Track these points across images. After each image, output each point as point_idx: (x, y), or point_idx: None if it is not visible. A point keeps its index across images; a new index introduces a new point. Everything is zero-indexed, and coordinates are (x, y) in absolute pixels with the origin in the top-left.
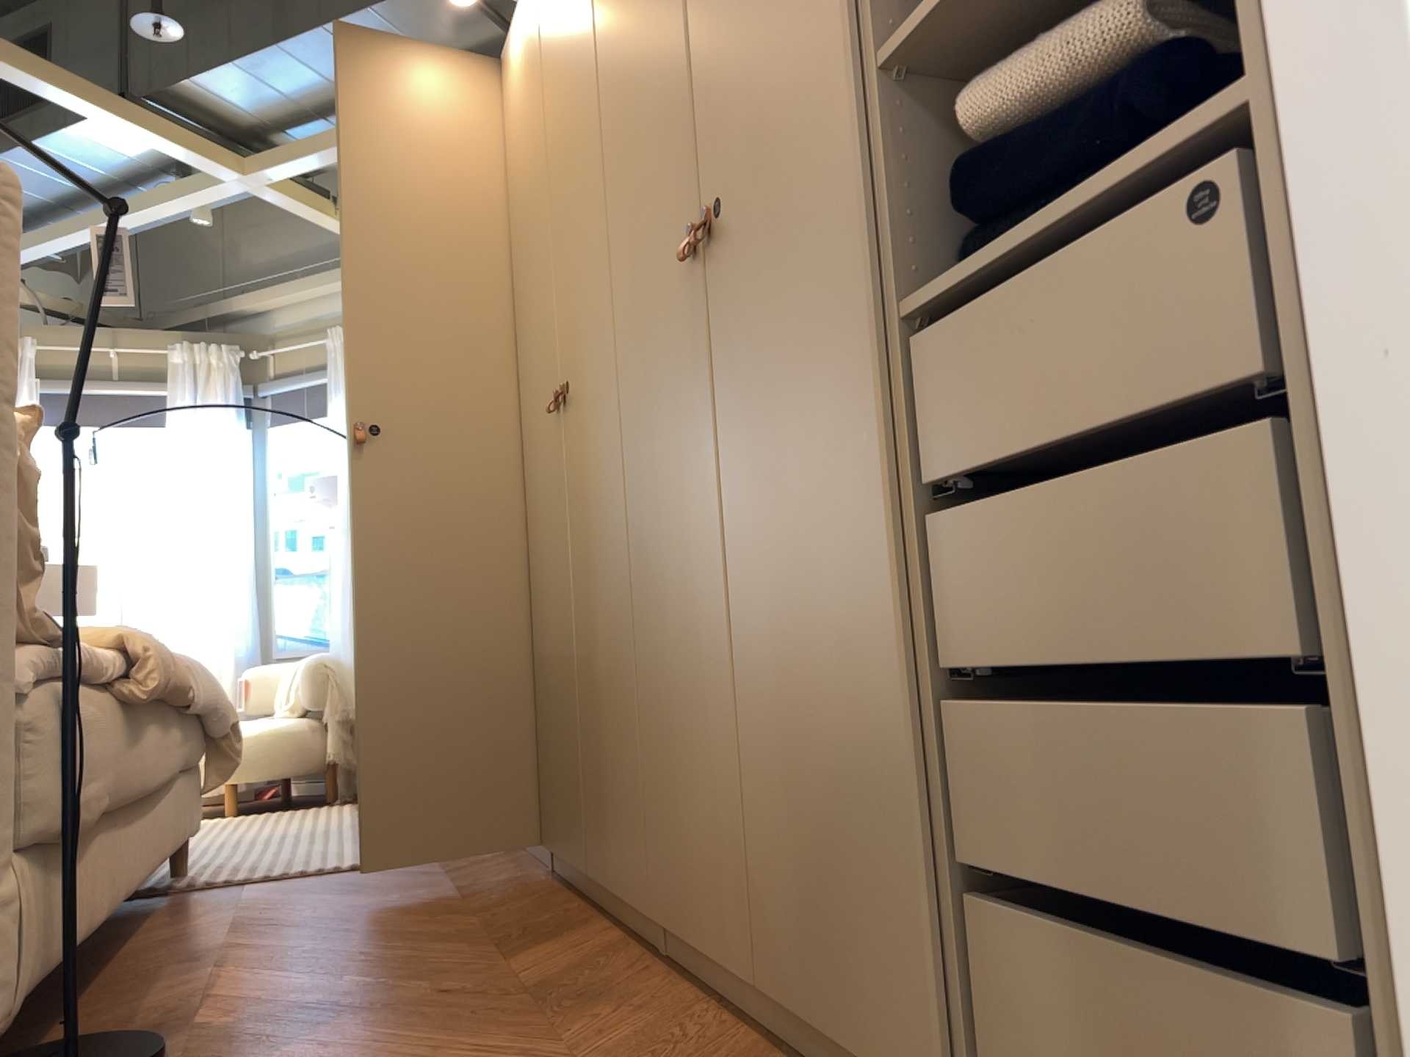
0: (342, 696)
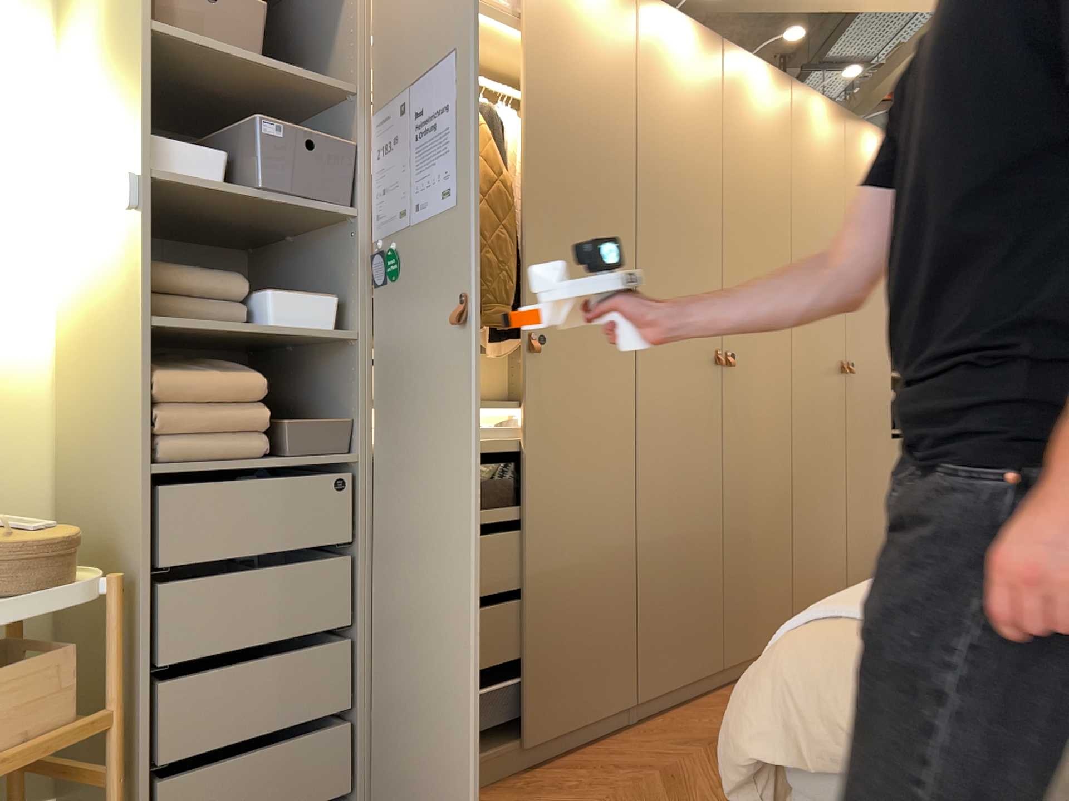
0: None
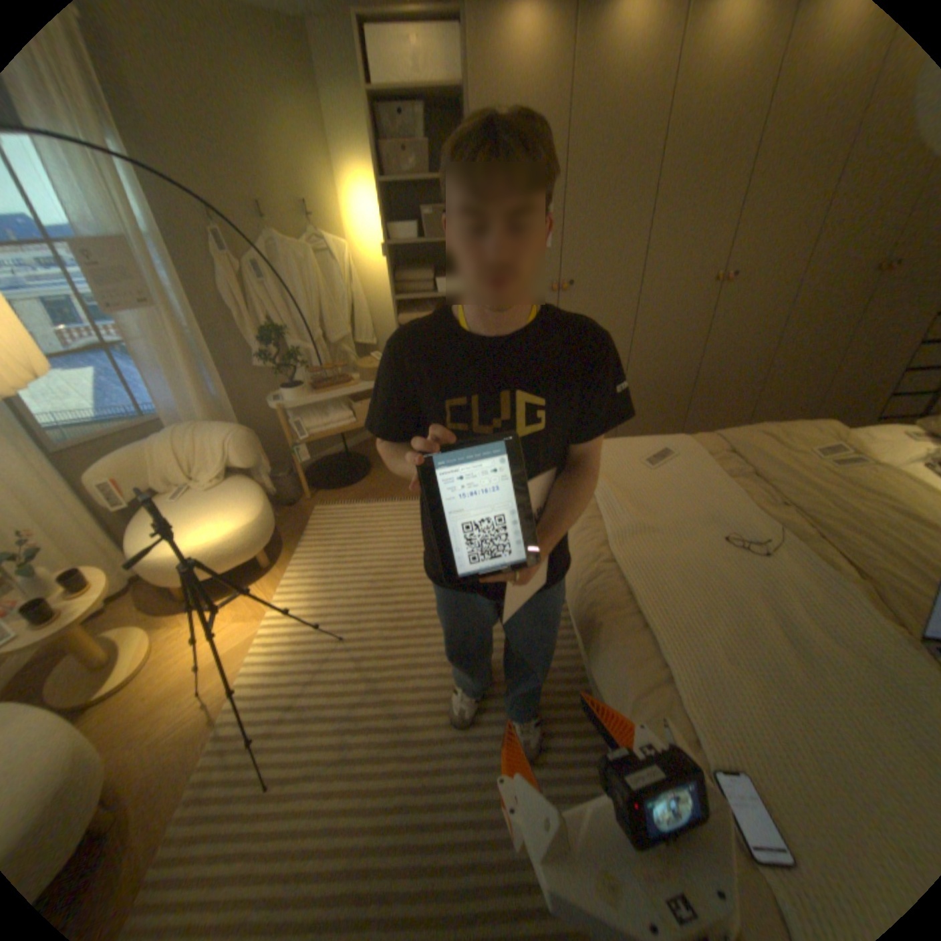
0: (261, 455)
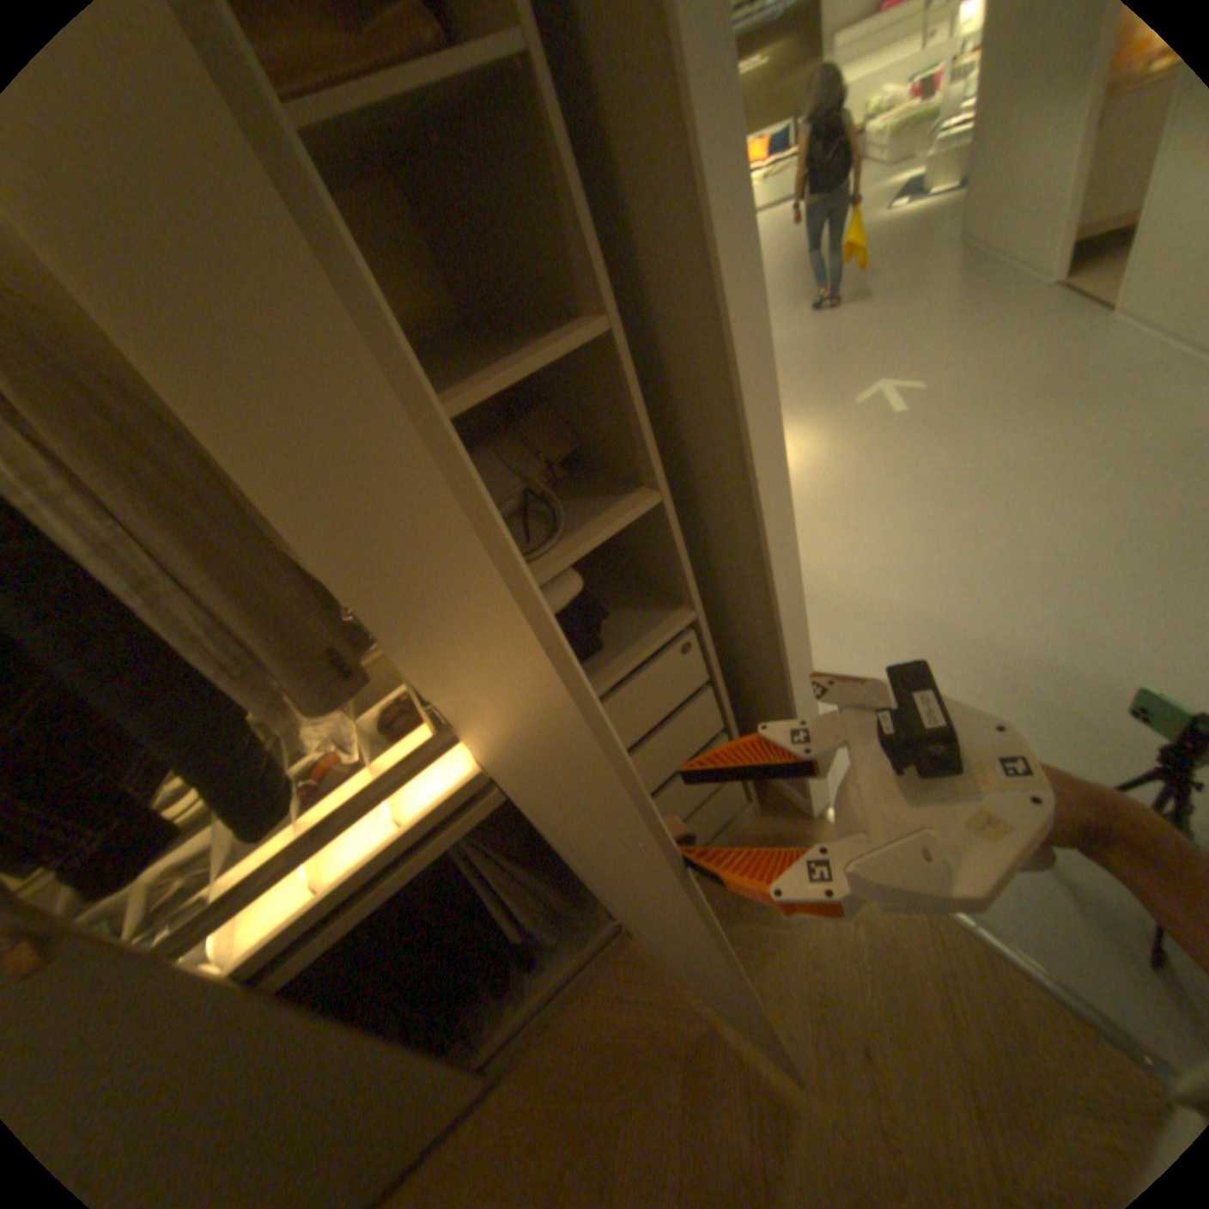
0: None
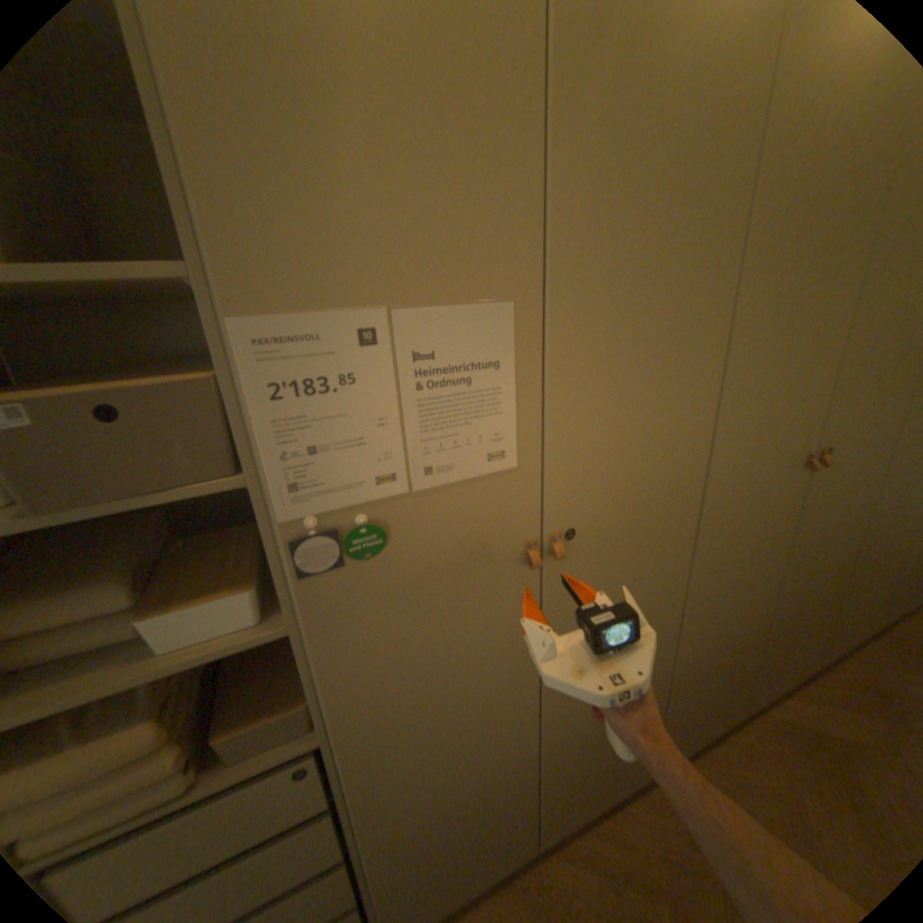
0: None
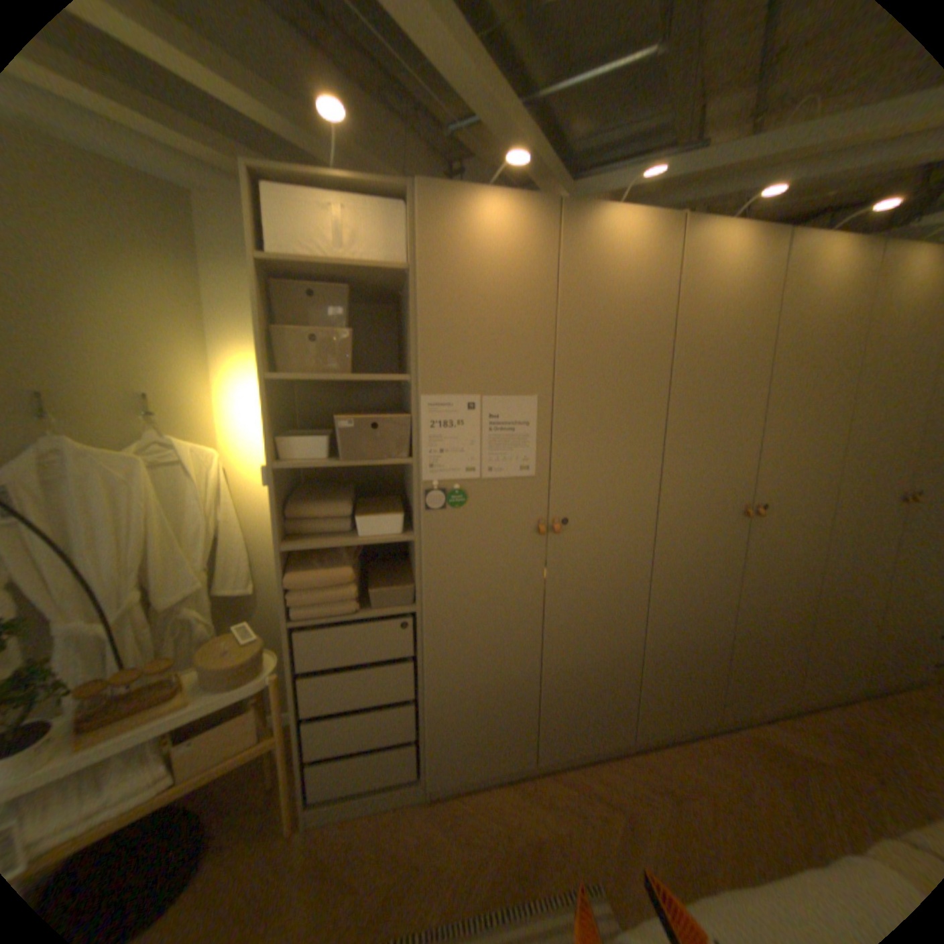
0: None
